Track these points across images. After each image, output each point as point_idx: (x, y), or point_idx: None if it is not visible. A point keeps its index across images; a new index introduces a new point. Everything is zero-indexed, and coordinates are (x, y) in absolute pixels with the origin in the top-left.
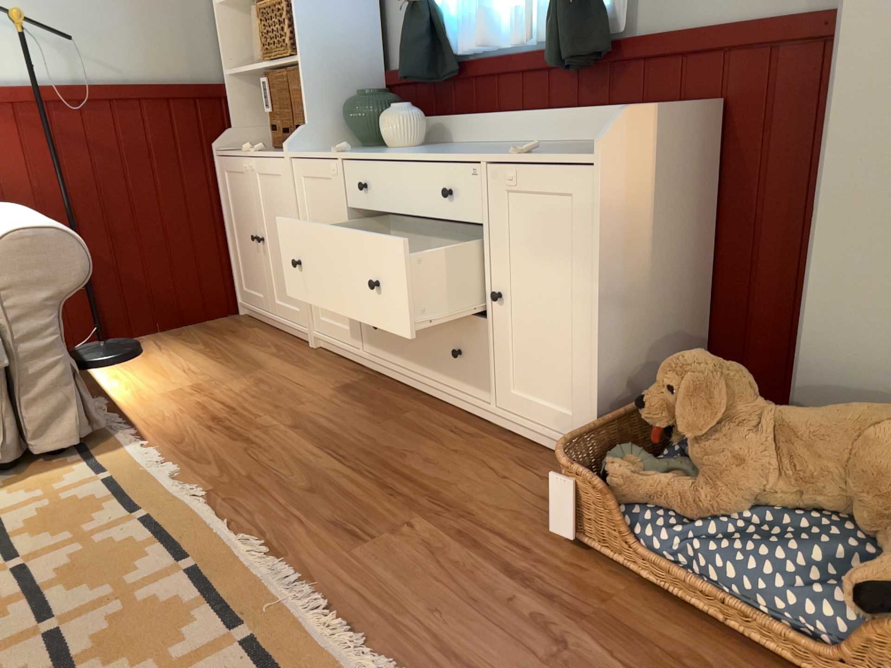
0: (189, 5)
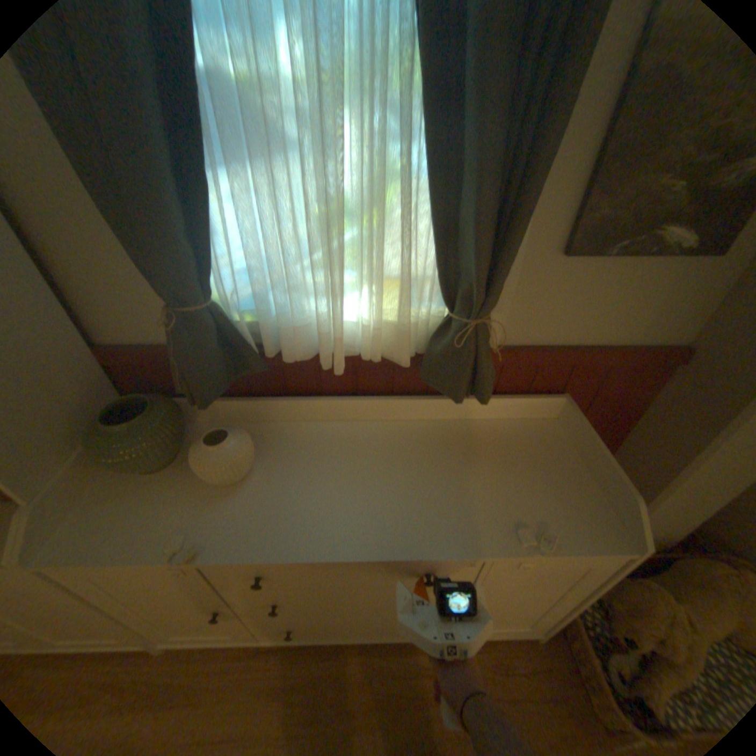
0: None
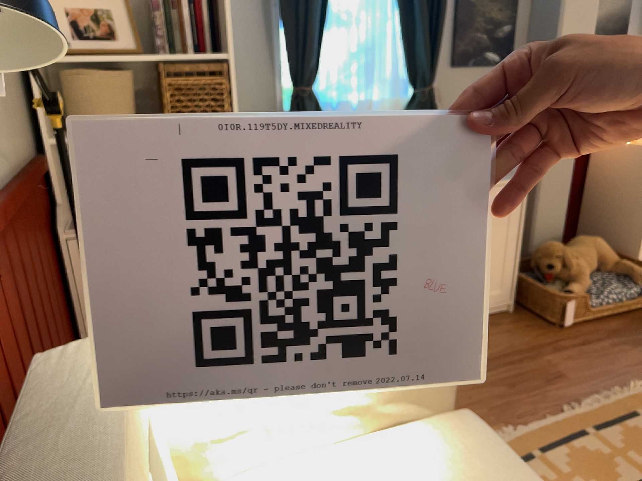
0: None
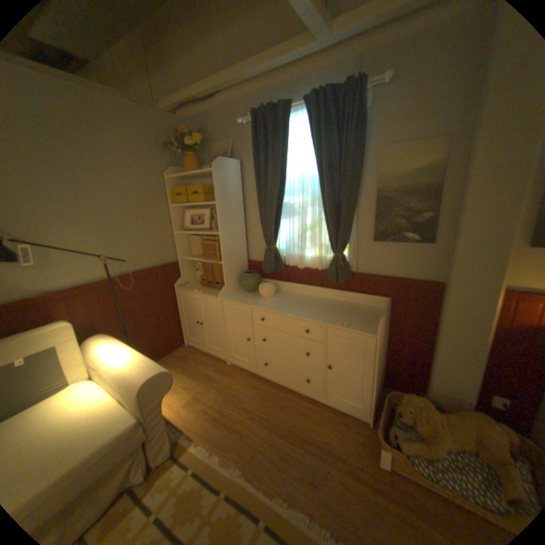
0: (164, 232)
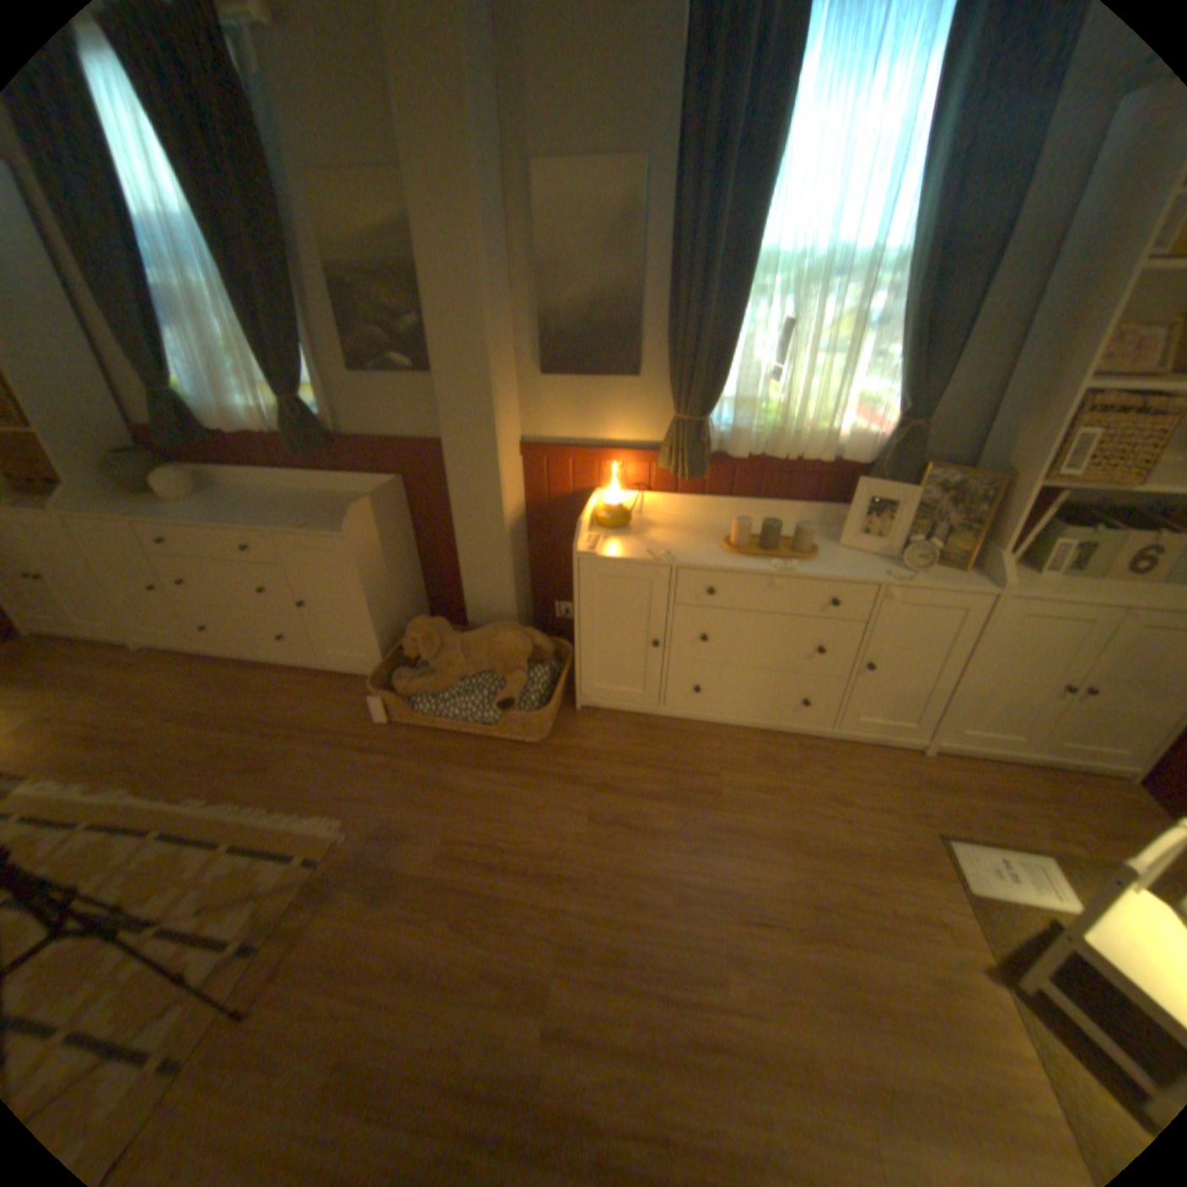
0: None
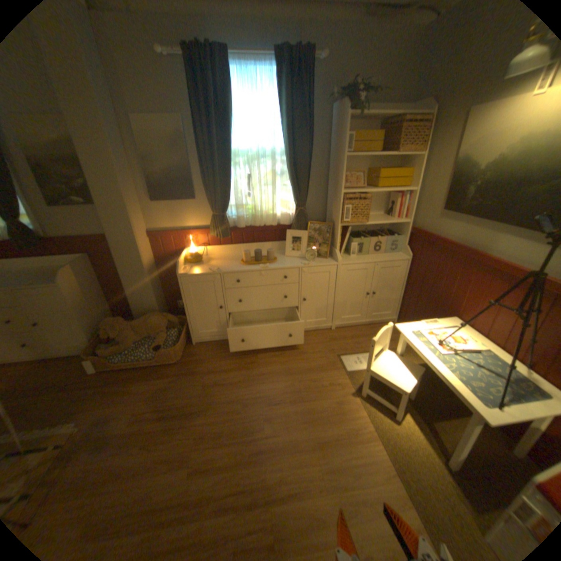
0: None
